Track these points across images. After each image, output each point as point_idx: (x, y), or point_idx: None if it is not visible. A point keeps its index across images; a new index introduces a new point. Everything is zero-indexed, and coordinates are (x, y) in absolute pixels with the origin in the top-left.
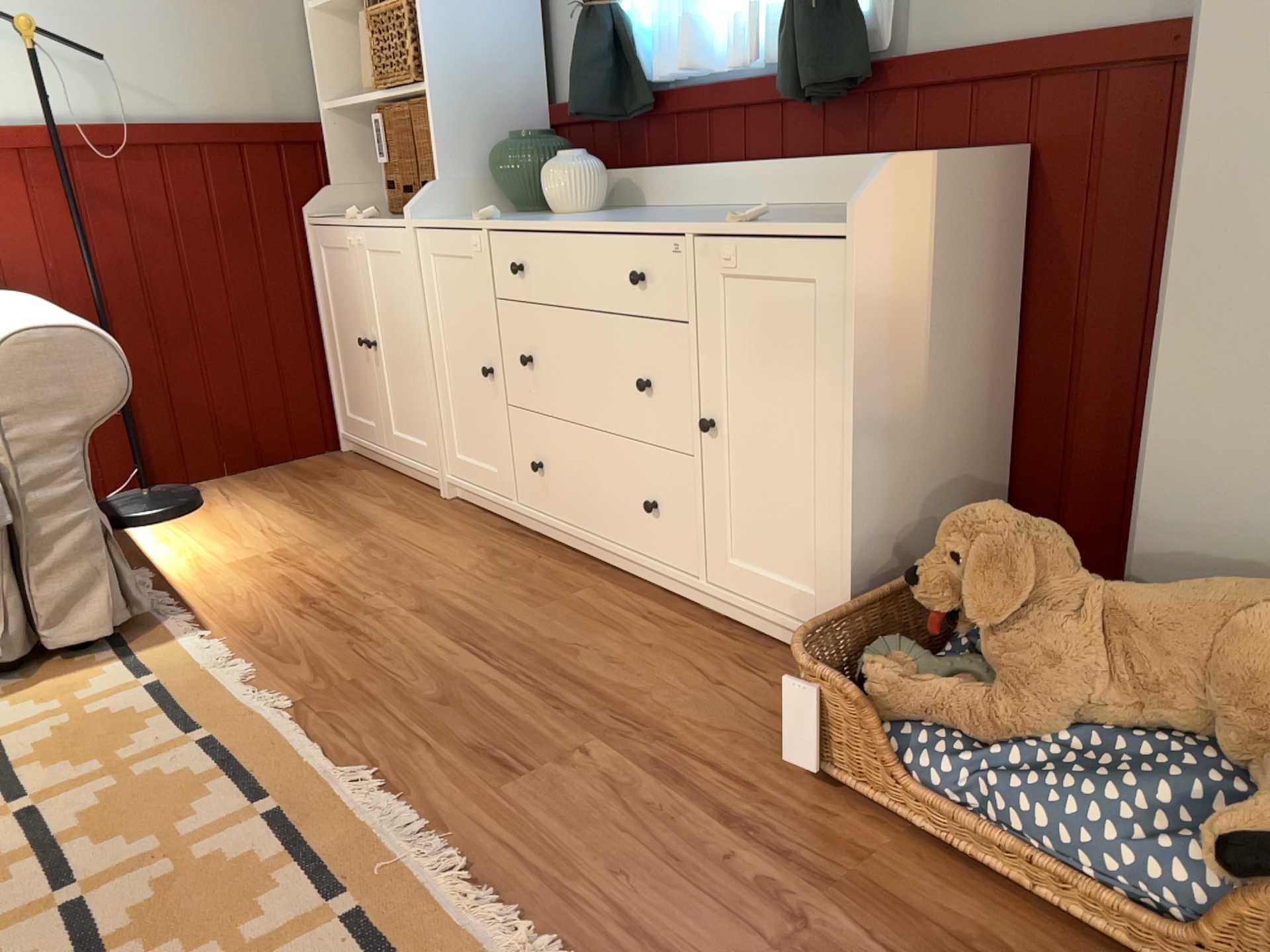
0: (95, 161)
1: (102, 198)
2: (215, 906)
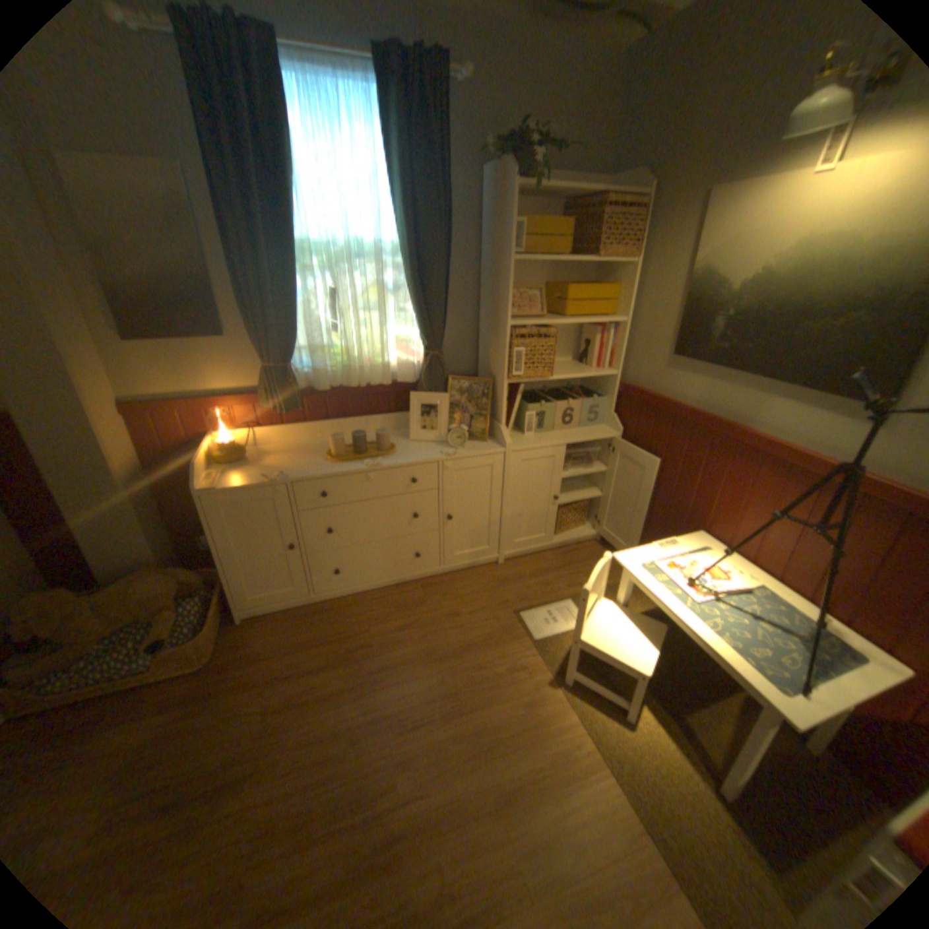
0: None
1: None
2: None
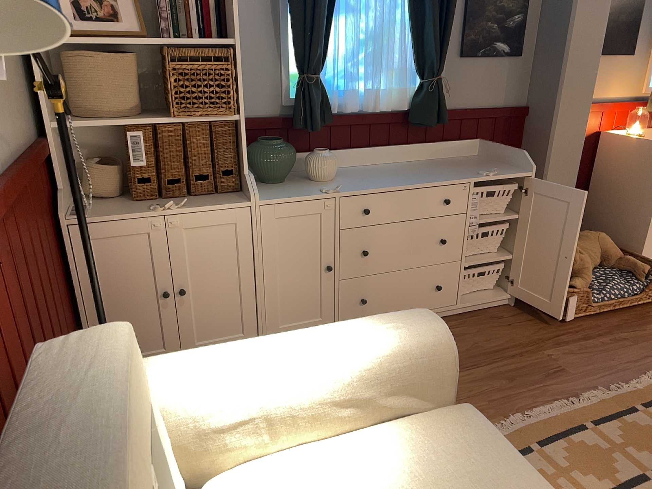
0: (4, 214)
1: (13, 252)
2: (647, 437)
